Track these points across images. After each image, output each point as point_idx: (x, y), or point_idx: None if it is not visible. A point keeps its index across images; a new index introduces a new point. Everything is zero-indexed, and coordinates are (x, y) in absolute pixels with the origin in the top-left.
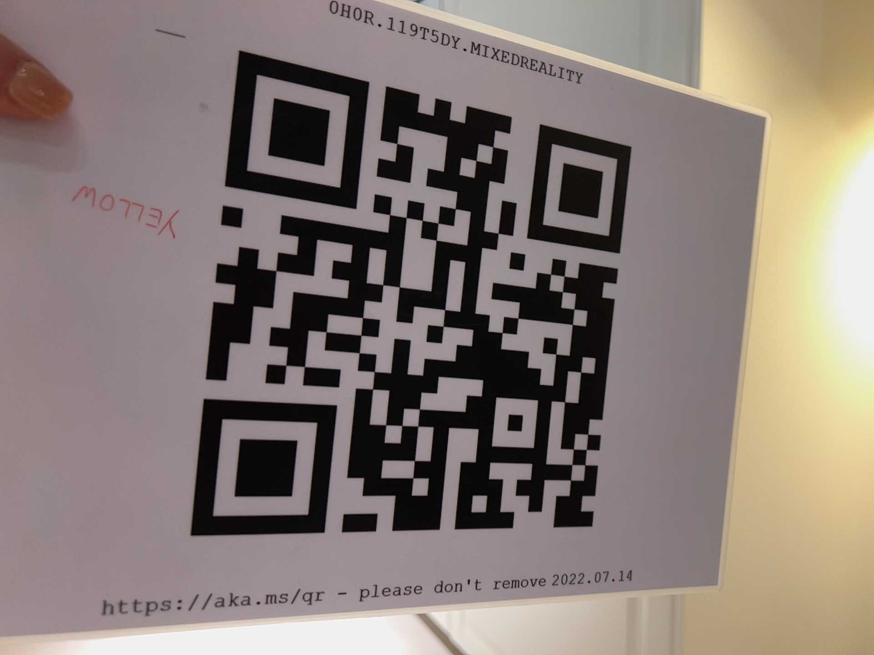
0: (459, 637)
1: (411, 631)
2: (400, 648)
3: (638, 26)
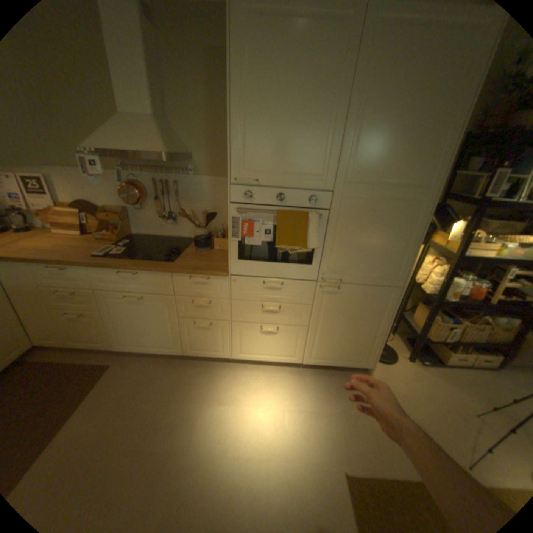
0: (303, 362)
1: (272, 369)
2: (277, 374)
3: (399, 248)
